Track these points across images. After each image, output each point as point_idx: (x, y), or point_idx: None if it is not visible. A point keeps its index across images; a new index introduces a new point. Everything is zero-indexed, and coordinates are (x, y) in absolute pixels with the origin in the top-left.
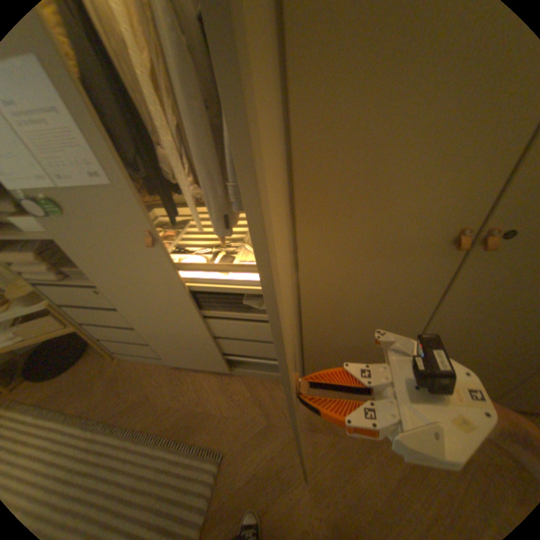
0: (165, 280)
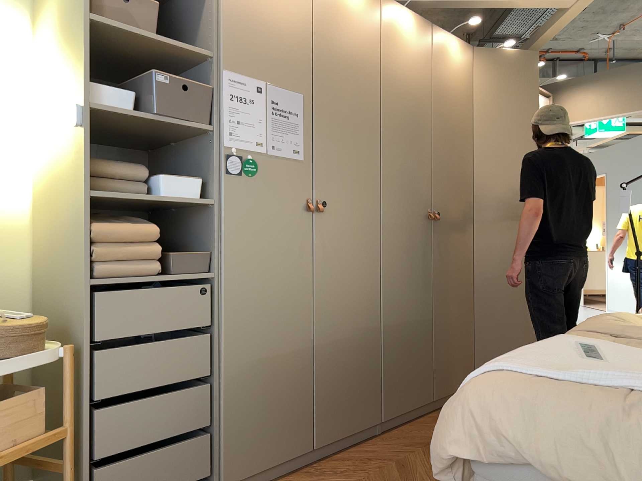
0: (301, 253)
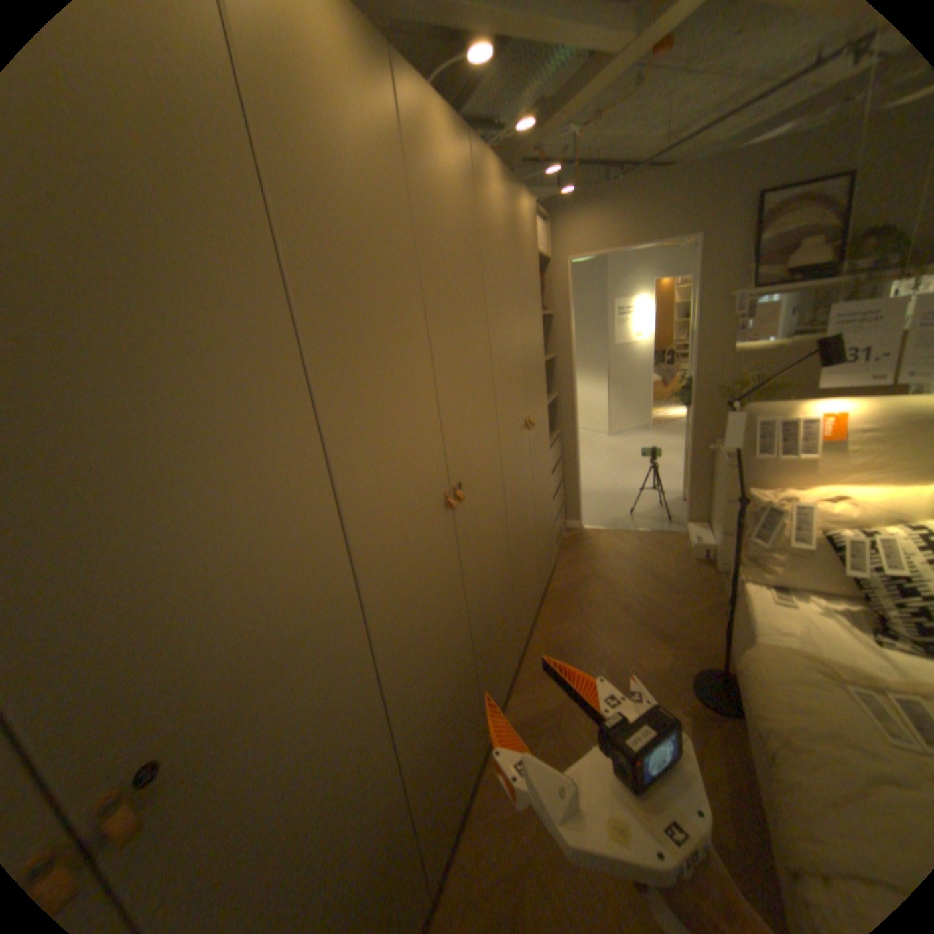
0: None
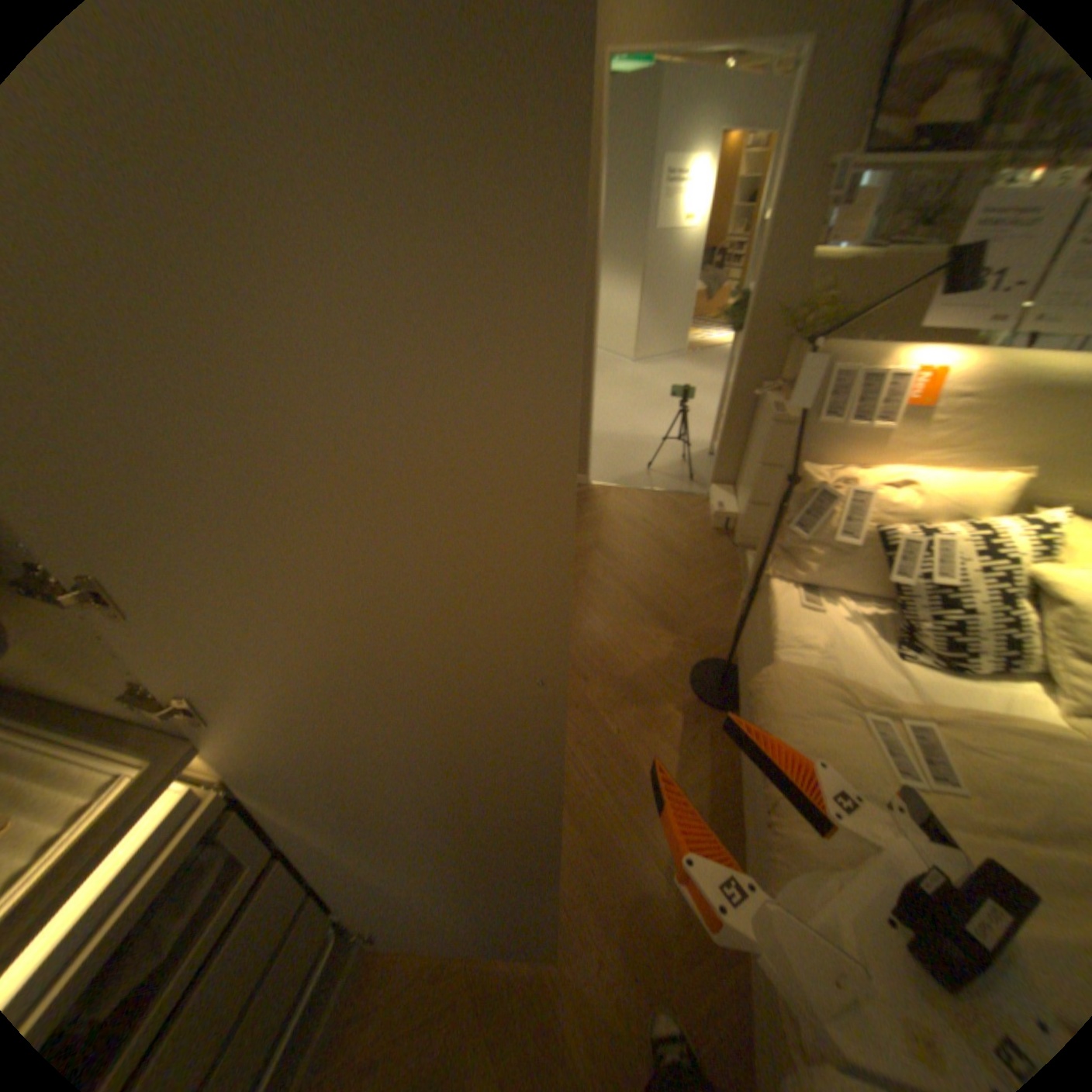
0: None
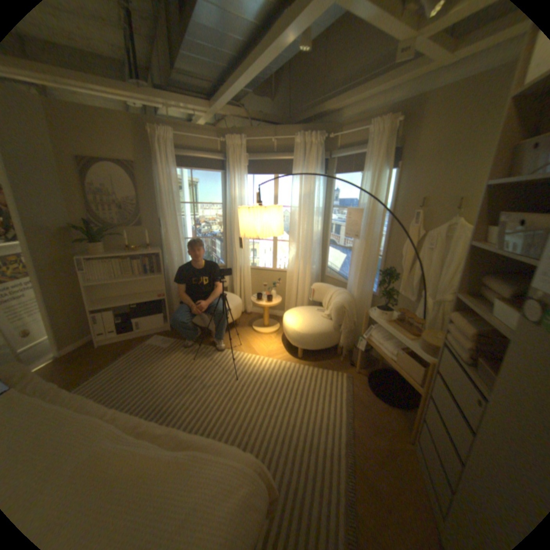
0: None
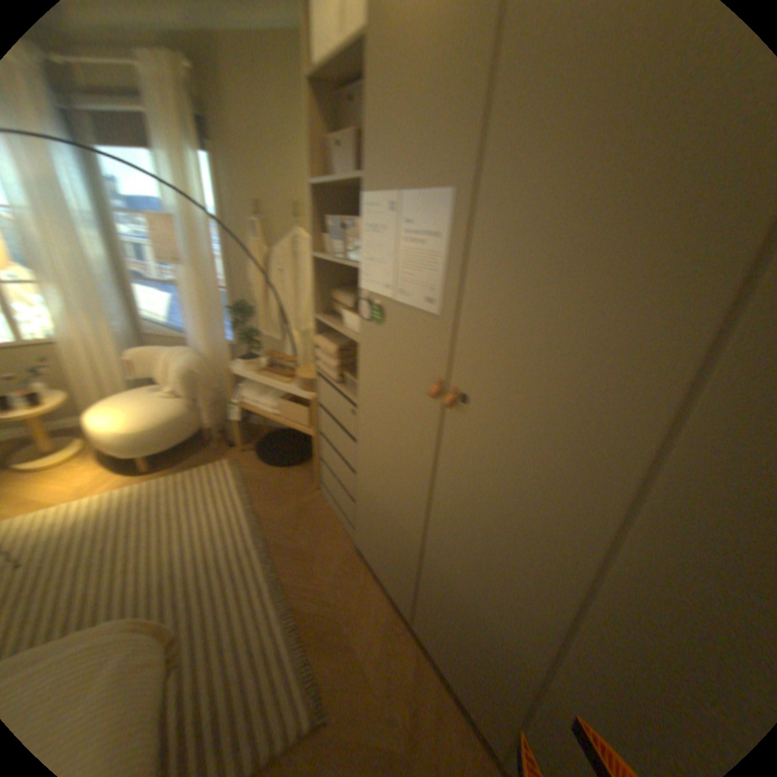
0: (418, 442)
